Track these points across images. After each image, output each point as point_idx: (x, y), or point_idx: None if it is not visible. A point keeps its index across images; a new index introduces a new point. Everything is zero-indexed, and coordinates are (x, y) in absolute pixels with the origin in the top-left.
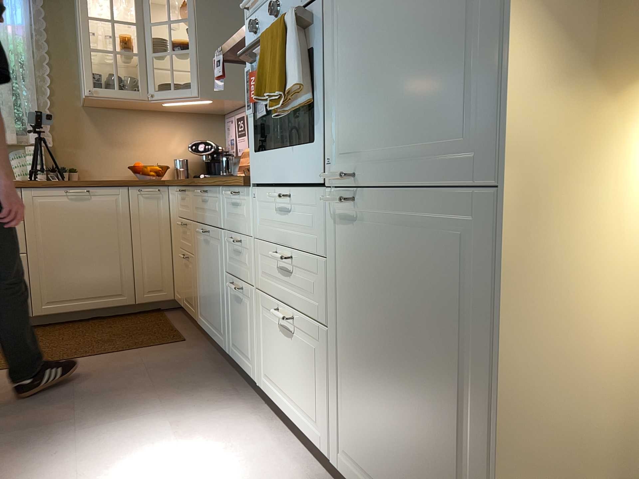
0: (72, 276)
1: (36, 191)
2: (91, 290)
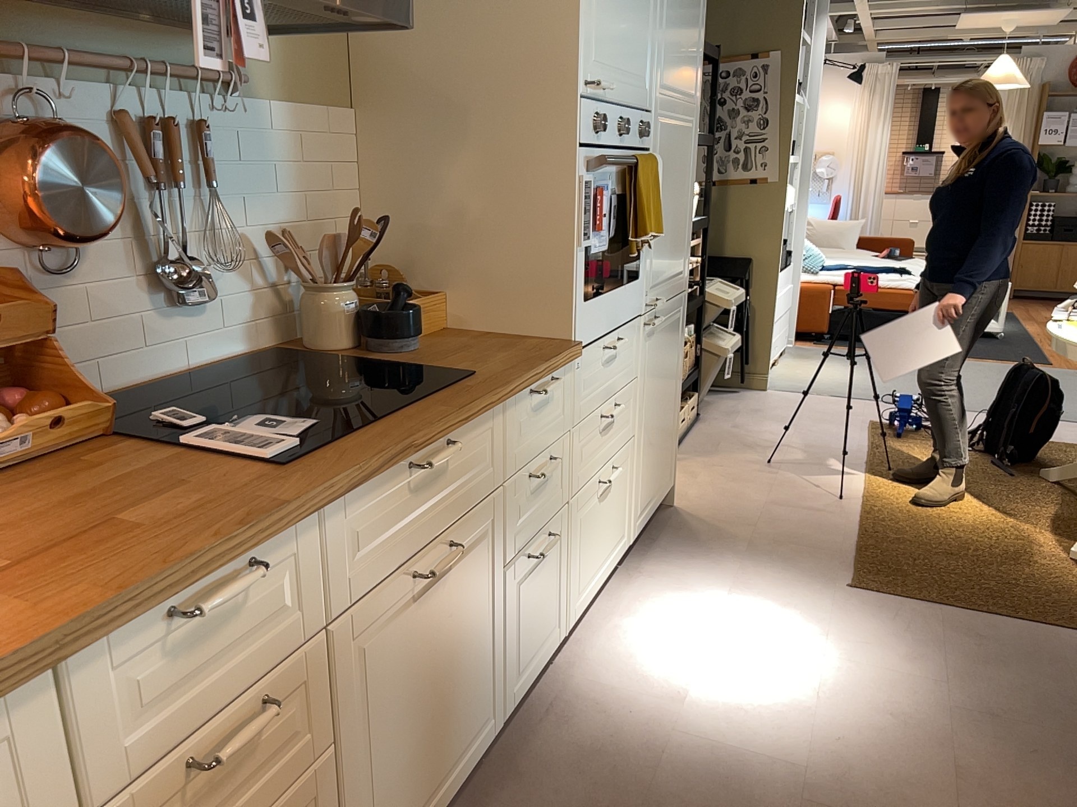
0: None
1: None
2: None
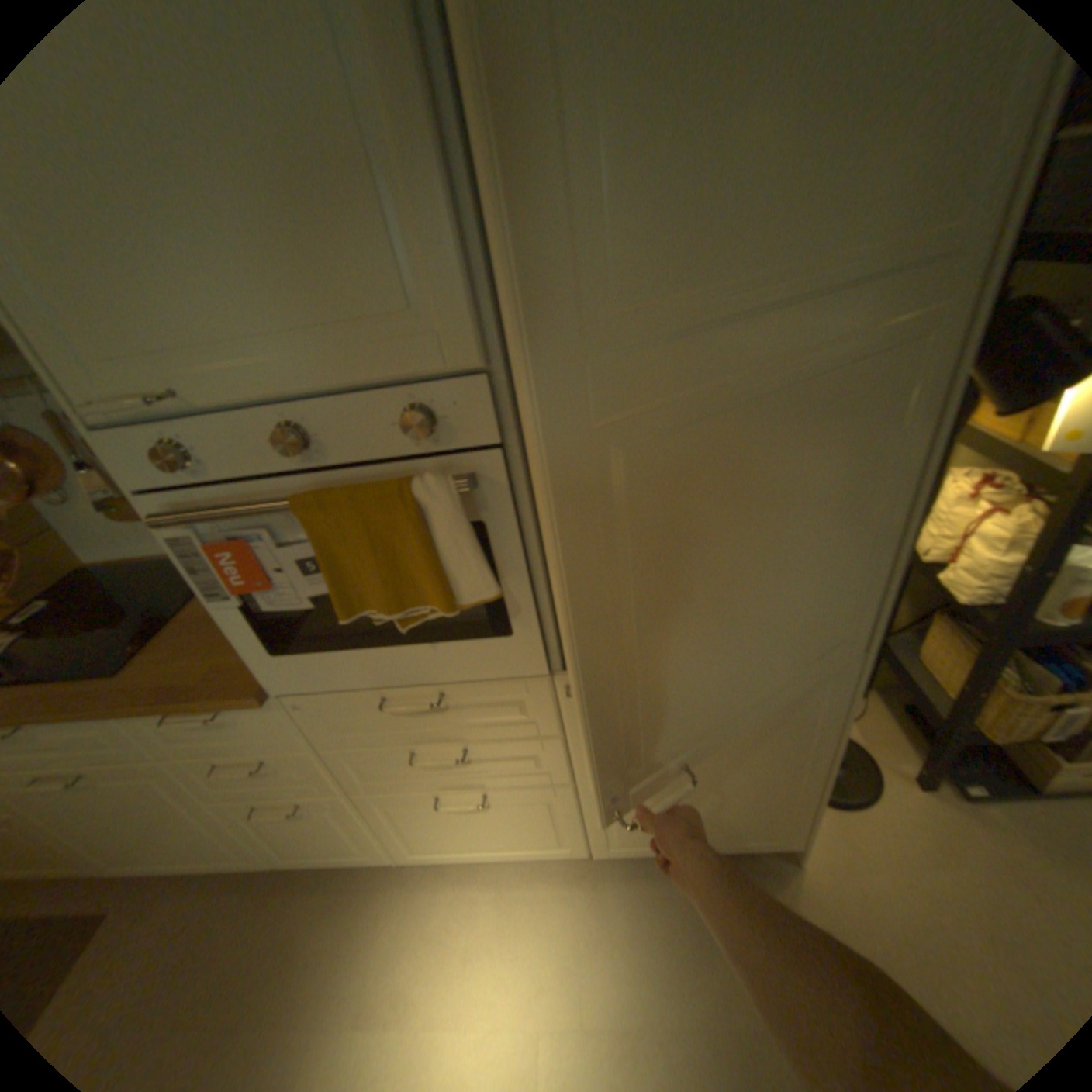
0: None
1: None
2: None
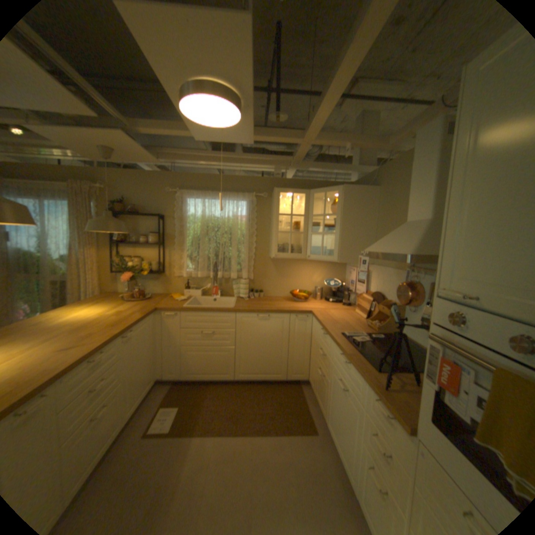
0: (256, 361)
1: (243, 314)
2: (264, 369)
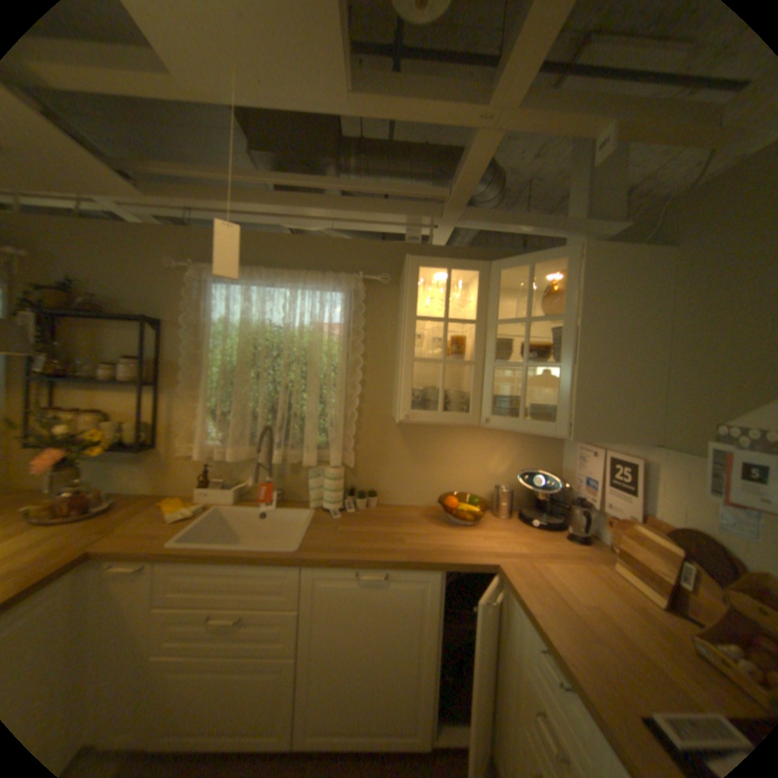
0: (349, 701)
1: (319, 572)
2: (372, 724)
